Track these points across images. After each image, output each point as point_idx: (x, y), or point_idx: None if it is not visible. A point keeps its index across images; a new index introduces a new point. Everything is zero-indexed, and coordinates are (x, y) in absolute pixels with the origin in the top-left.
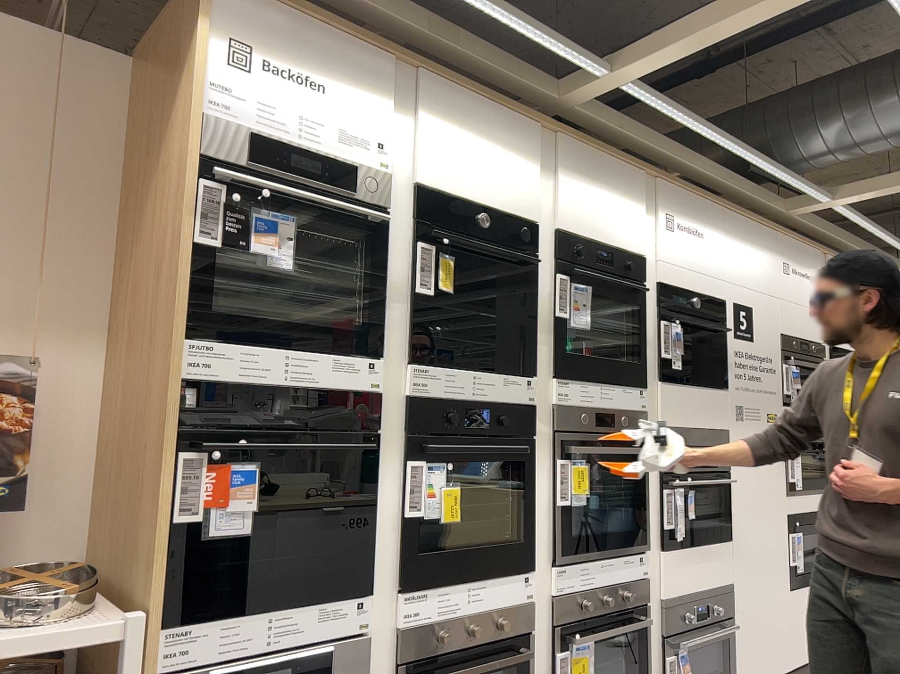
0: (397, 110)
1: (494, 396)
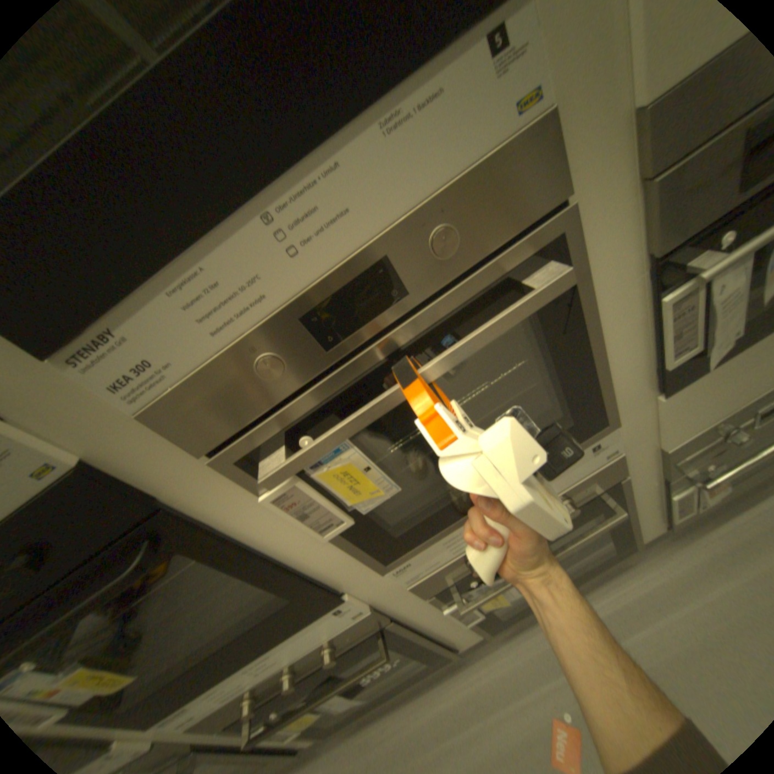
0: None
1: None
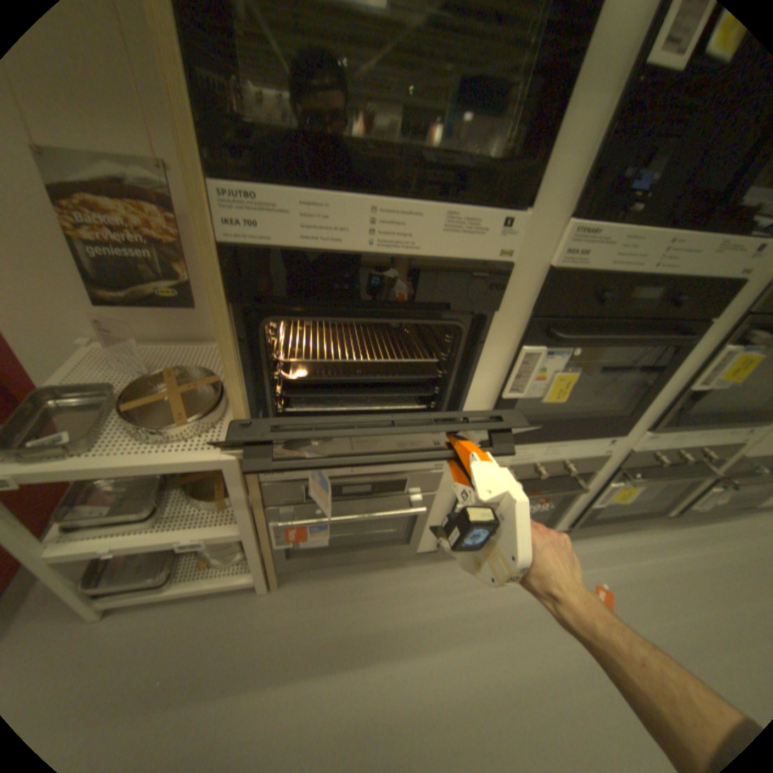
0: None
1: (690, 268)
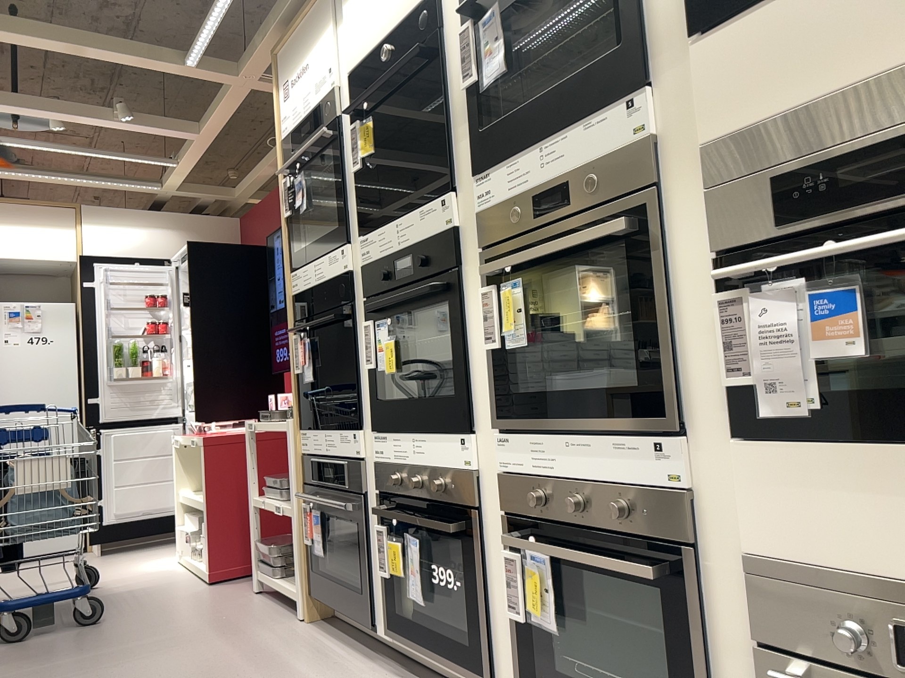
0: (333, 21)
1: (414, 237)
